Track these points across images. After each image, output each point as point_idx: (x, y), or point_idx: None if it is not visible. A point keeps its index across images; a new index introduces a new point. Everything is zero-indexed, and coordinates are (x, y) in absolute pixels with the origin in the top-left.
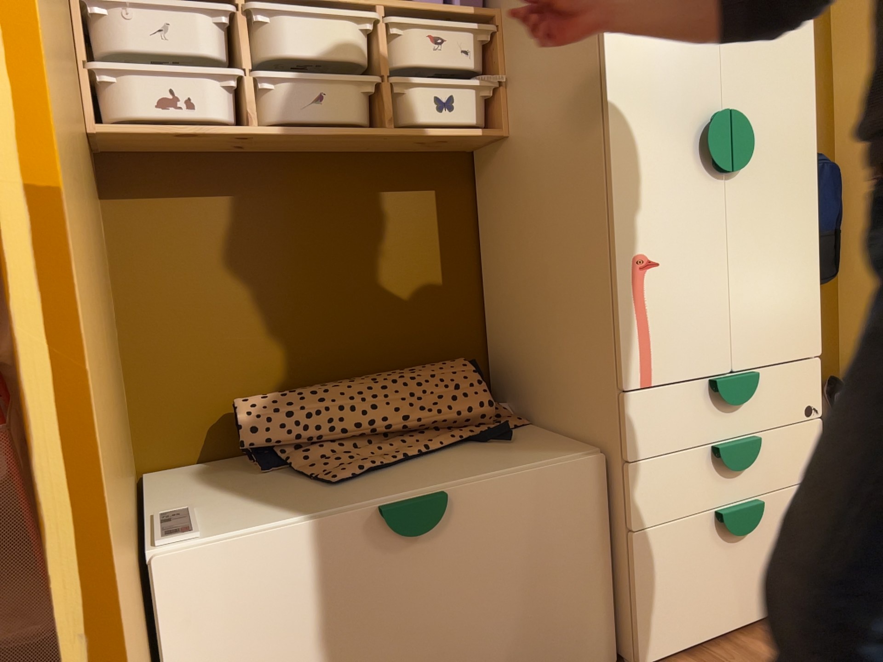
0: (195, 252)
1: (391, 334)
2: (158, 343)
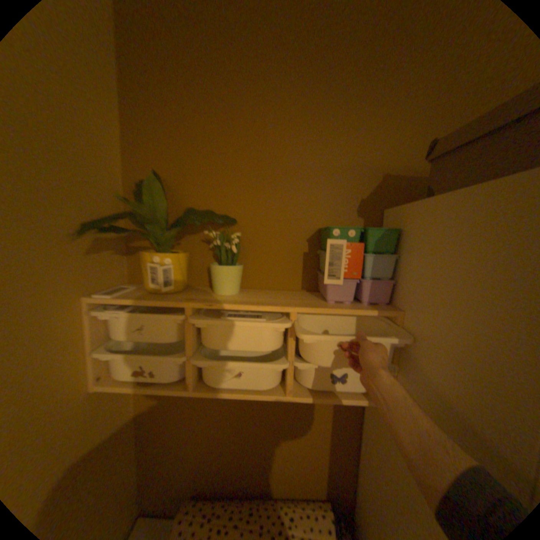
0: (177, 411)
1: (287, 472)
2: (154, 453)
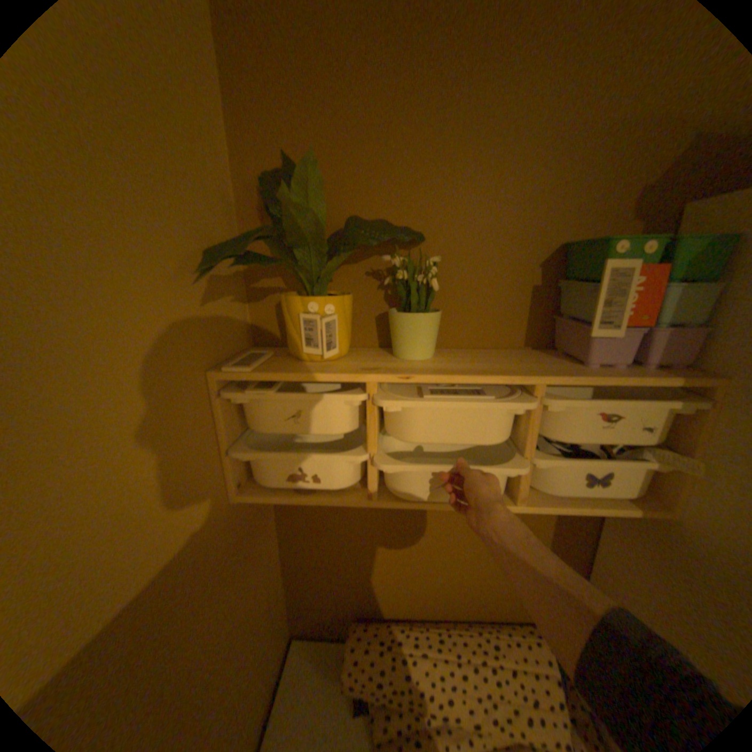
0: (334, 520)
1: (485, 592)
2: (305, 570)
